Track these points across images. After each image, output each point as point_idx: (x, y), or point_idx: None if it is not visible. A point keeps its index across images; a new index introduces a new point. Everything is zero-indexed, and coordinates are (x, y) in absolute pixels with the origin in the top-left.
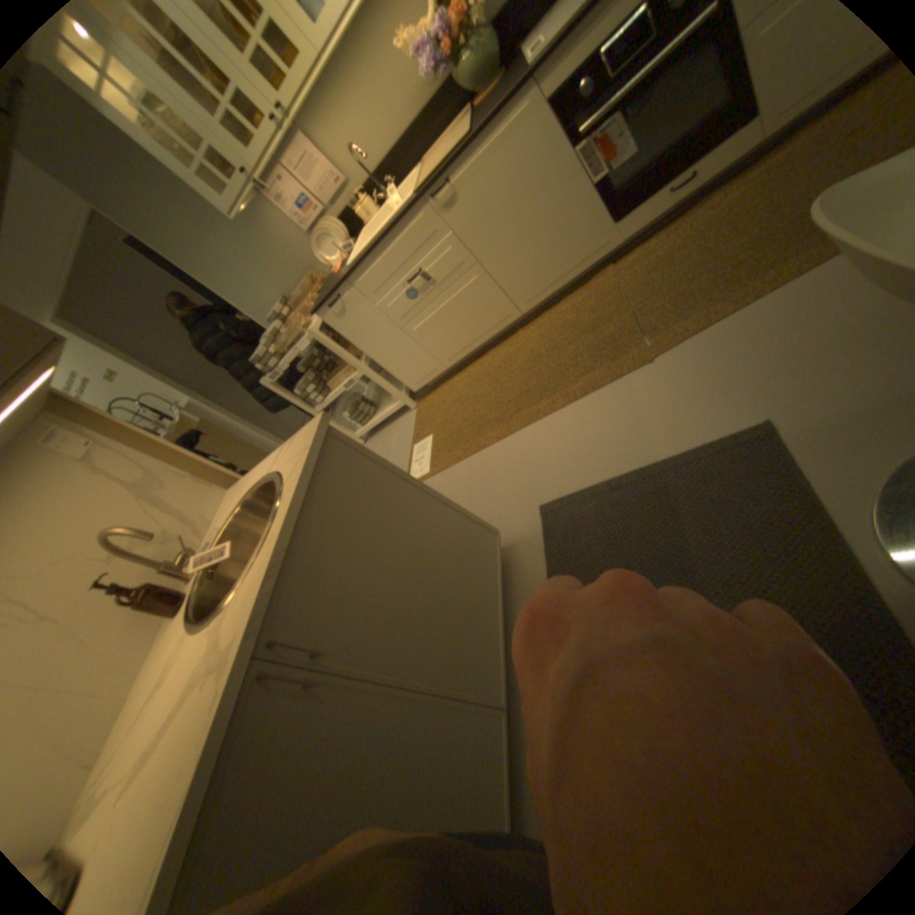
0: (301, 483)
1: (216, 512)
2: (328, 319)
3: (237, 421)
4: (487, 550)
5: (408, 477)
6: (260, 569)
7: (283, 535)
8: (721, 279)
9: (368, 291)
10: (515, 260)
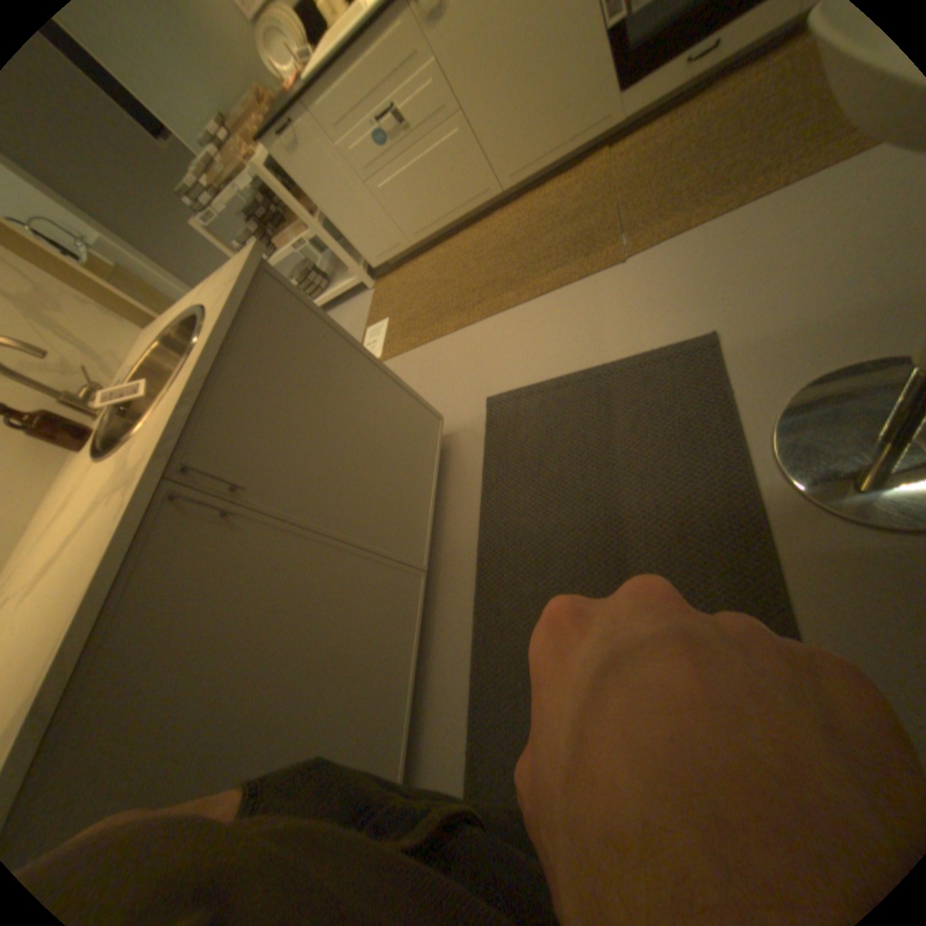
0: (225, 313)
1: (129, 351)
2: (275, 152)
3: (162, 275)
4: (427, 432)
5: (352, 340)
6: (173, 394)
7: (201, 363)
8: (710, 179)
9: (326, 122)
10: (503, 116)
